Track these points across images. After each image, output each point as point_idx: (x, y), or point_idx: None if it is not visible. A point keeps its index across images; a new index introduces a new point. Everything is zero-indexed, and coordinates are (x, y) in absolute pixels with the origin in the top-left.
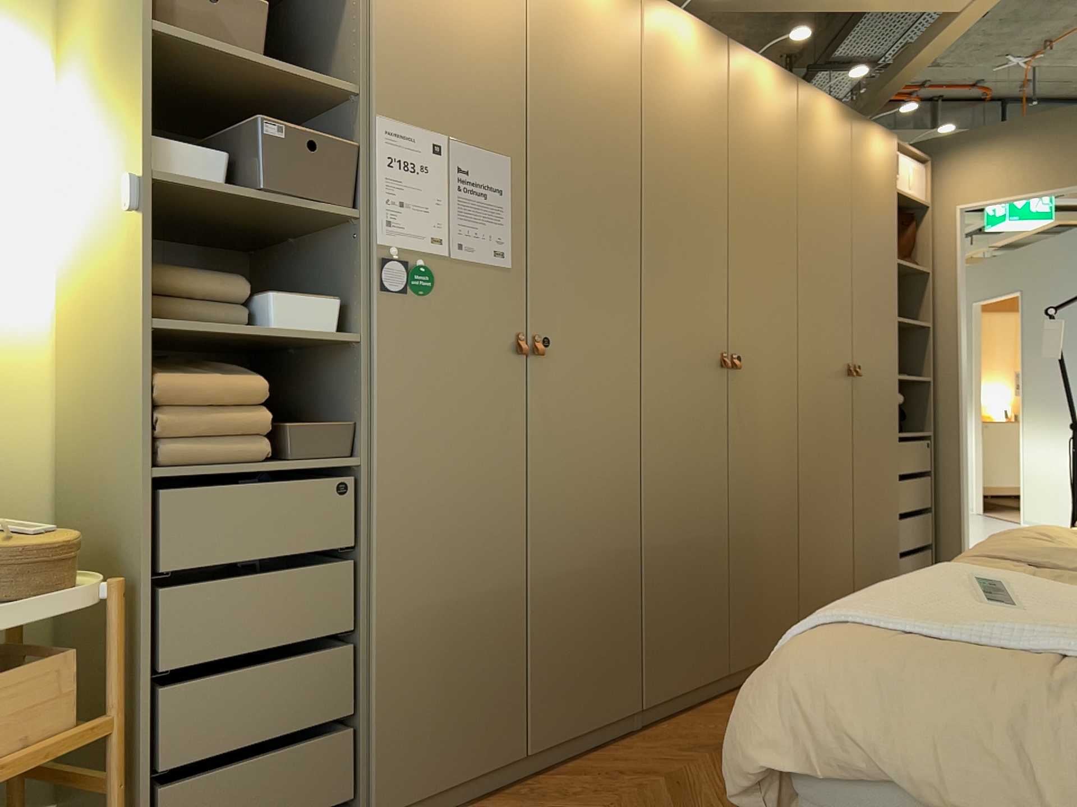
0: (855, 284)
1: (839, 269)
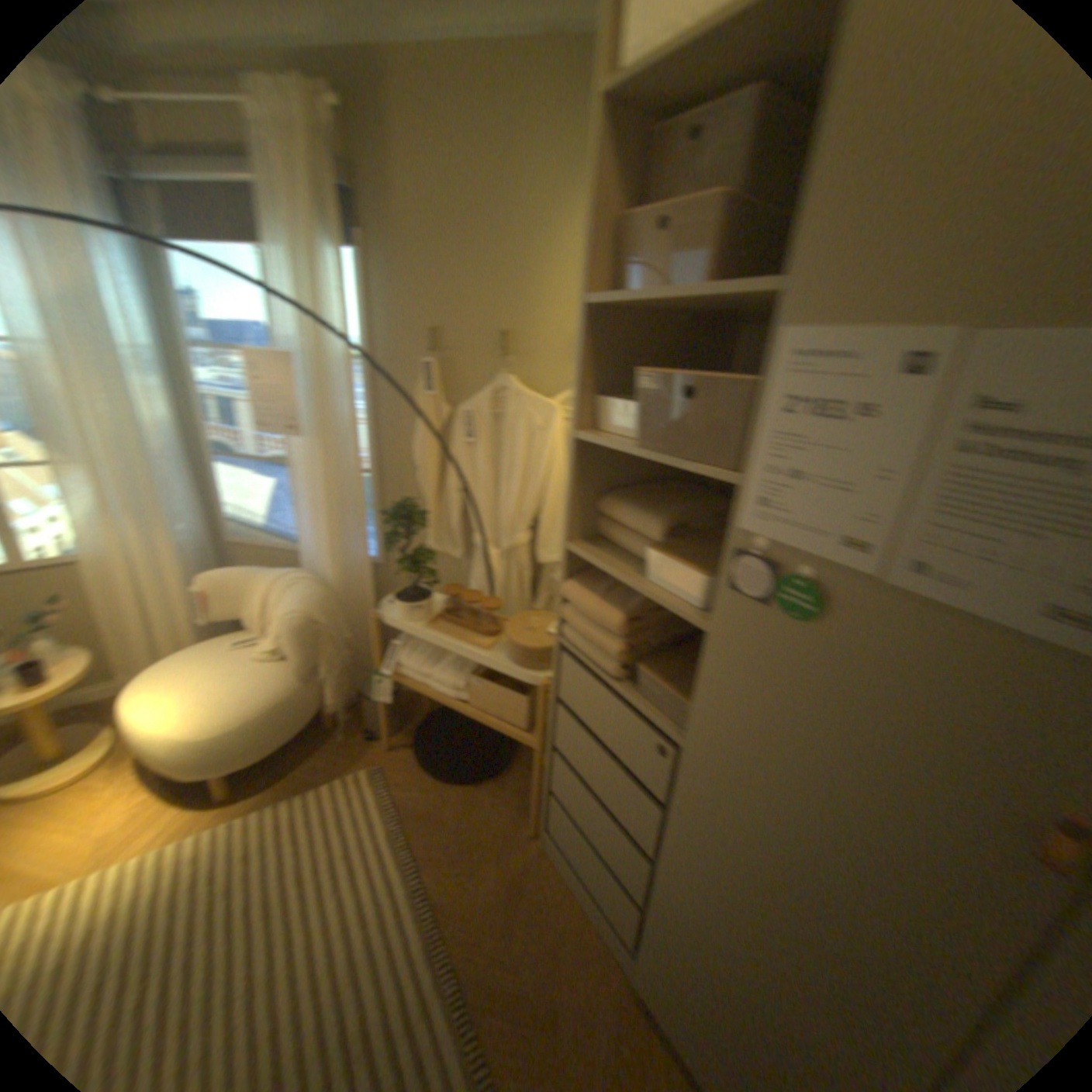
0: None
1: None
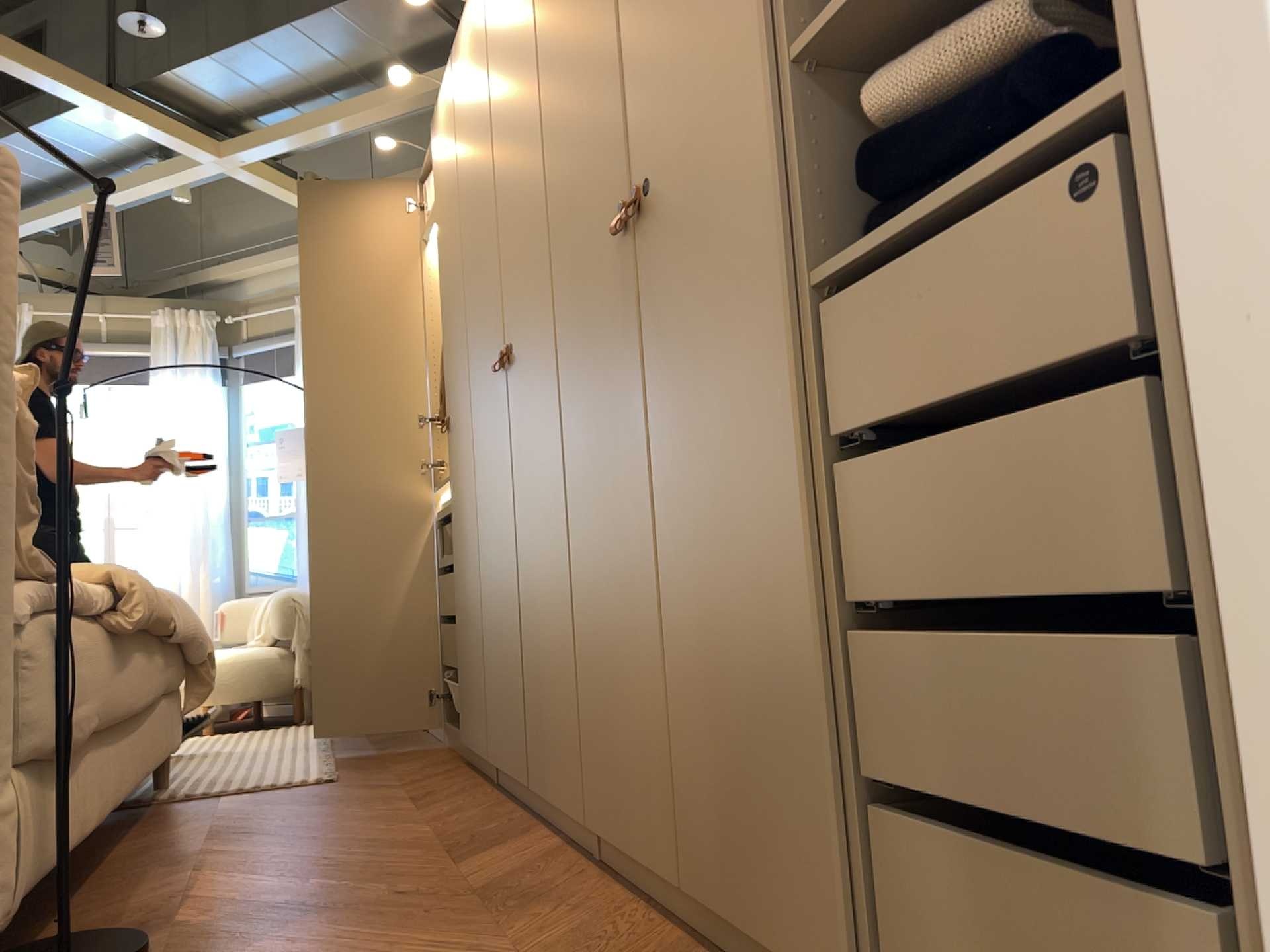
0: (622, 18)
1: (594, 39)
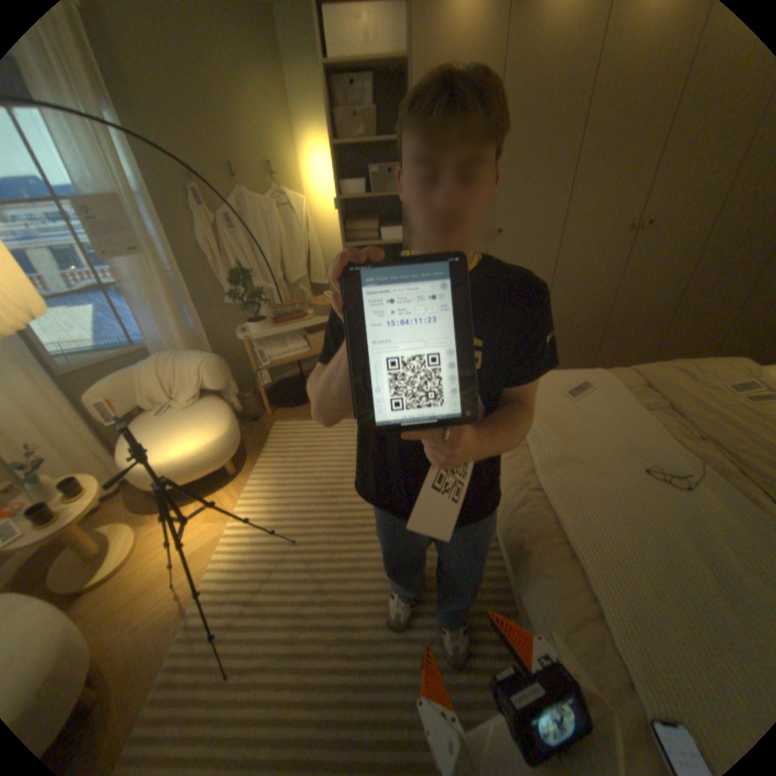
0: None
1: None
